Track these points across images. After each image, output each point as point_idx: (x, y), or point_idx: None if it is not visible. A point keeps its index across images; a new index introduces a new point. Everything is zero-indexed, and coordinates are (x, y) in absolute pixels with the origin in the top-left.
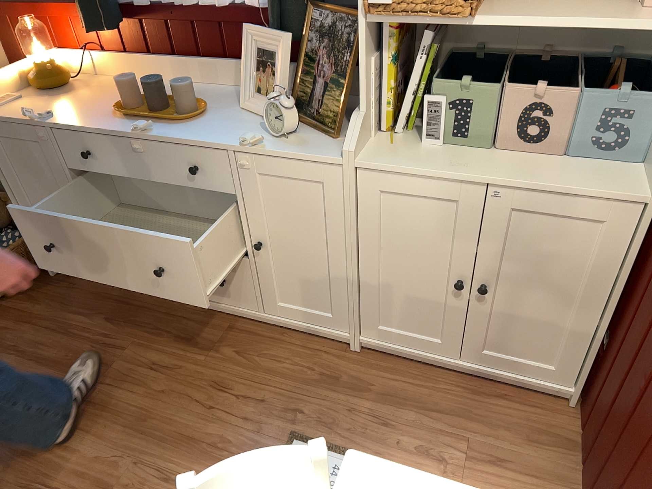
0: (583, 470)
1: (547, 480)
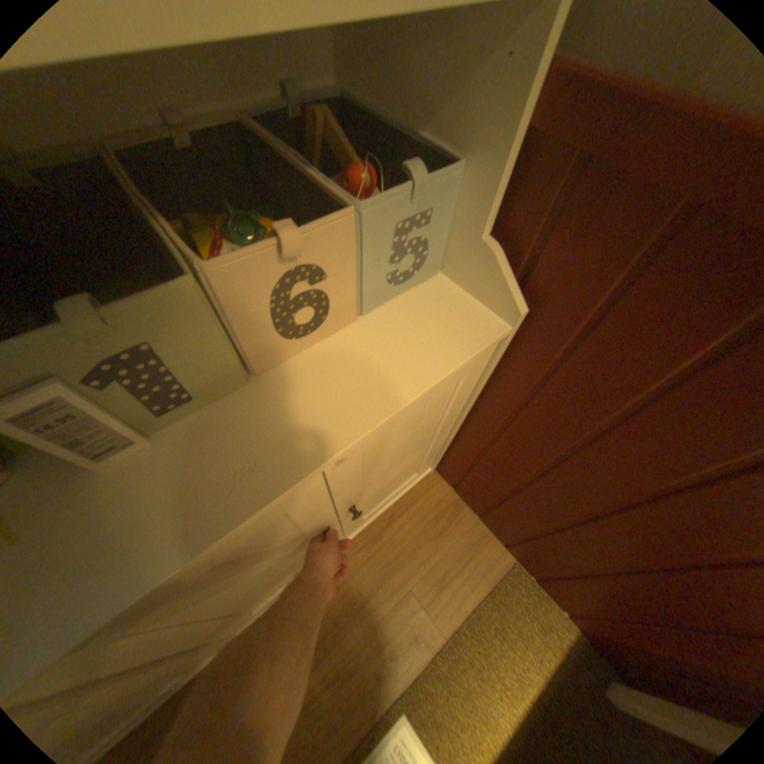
0: (480, 521)
1: (474, 557)
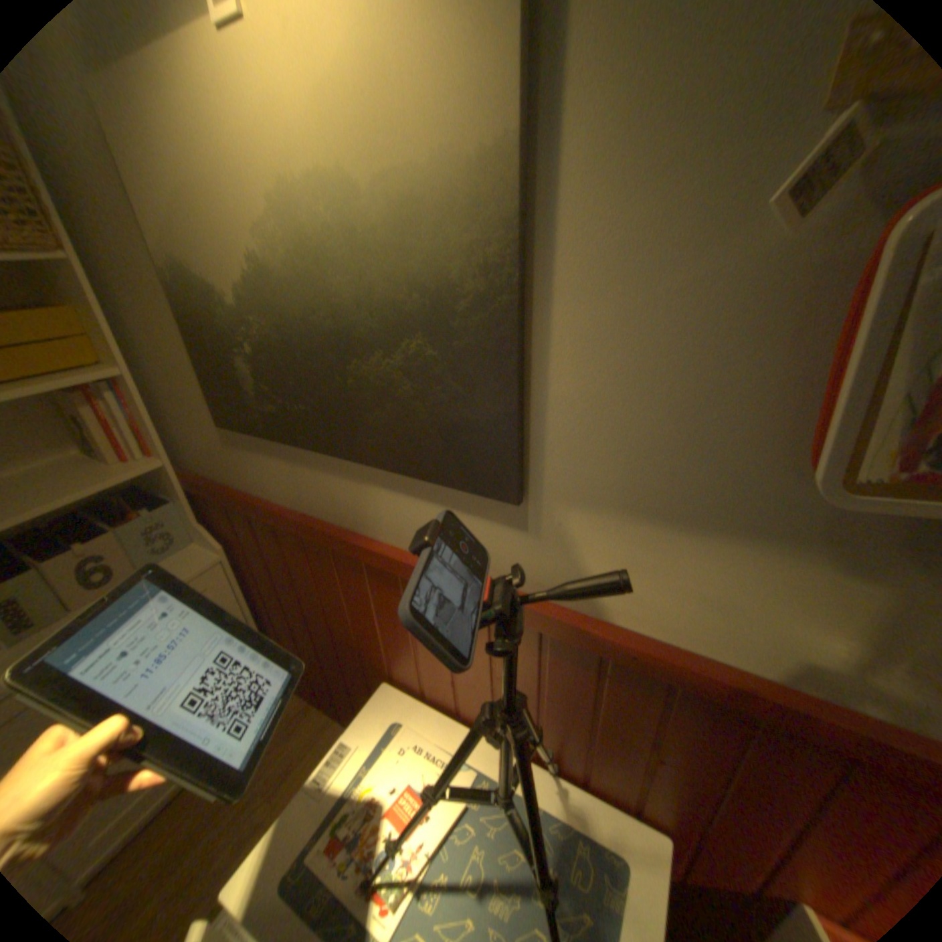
0: (322, 716)
1: (315, 745)
